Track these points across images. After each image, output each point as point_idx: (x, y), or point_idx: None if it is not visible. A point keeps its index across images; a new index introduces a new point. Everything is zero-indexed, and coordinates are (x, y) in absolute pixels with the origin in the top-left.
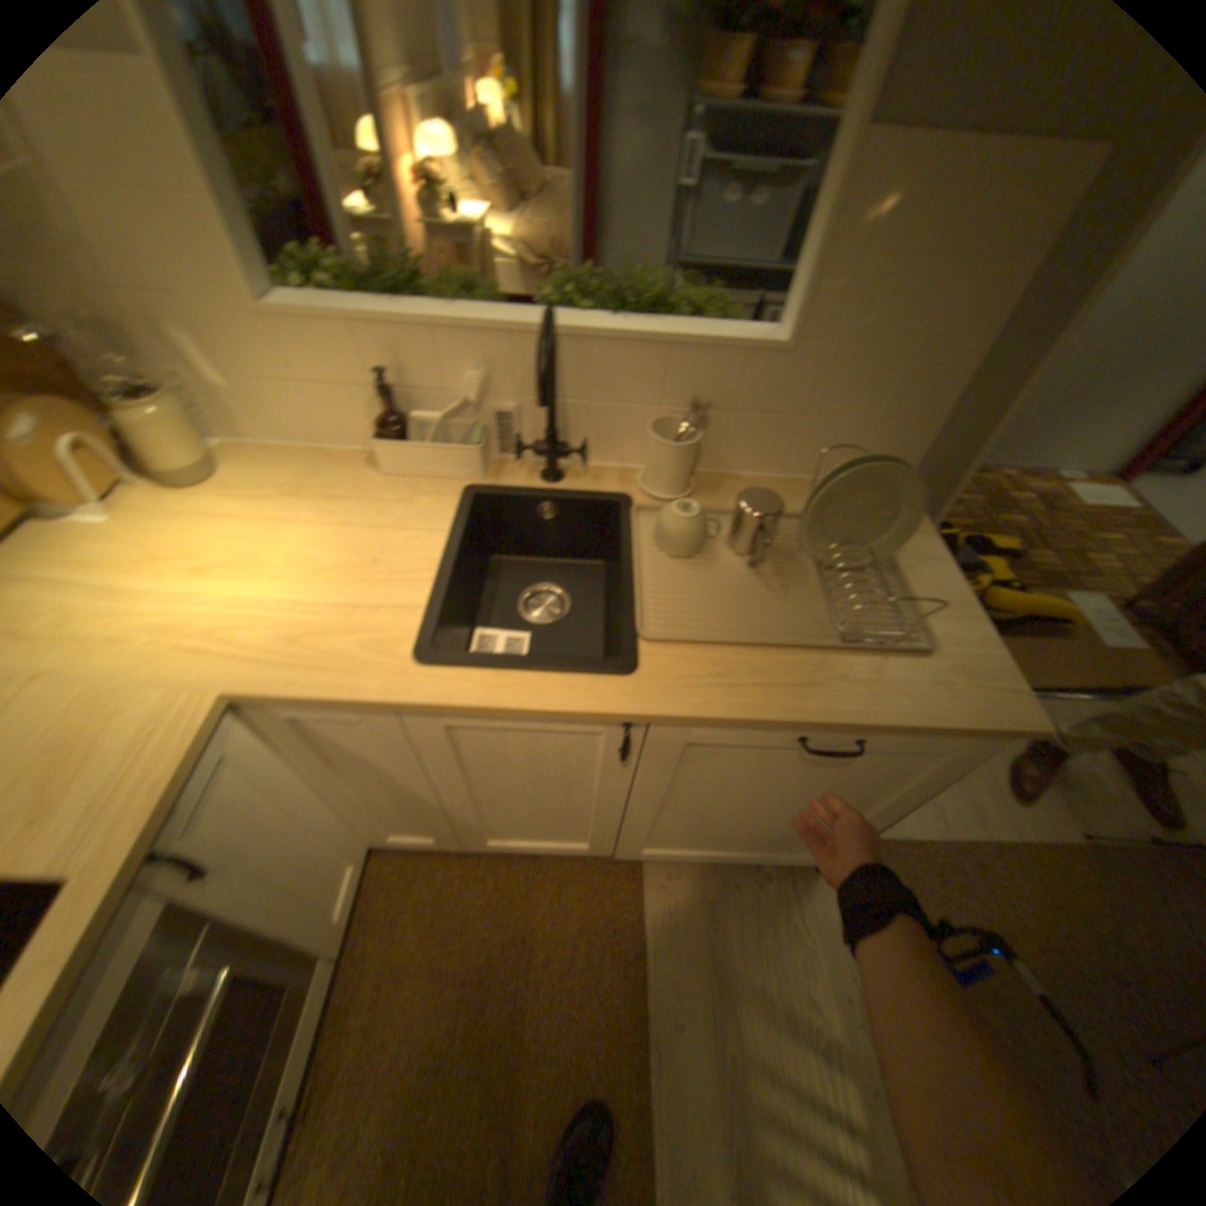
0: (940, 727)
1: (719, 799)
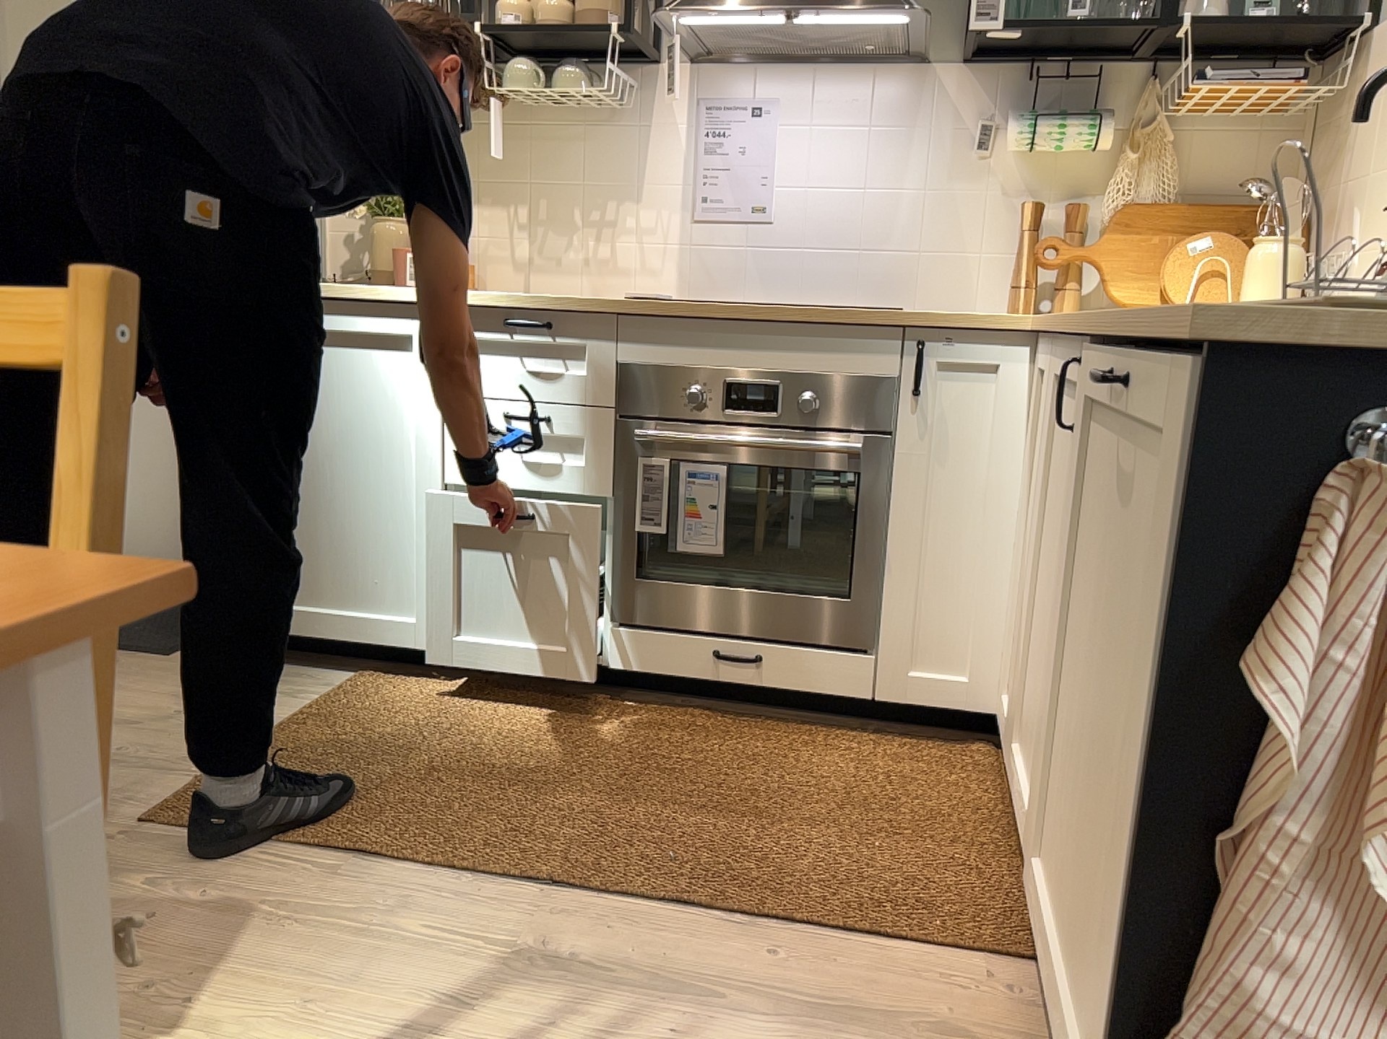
0: (1152, 329)
1: (1085, 634)
